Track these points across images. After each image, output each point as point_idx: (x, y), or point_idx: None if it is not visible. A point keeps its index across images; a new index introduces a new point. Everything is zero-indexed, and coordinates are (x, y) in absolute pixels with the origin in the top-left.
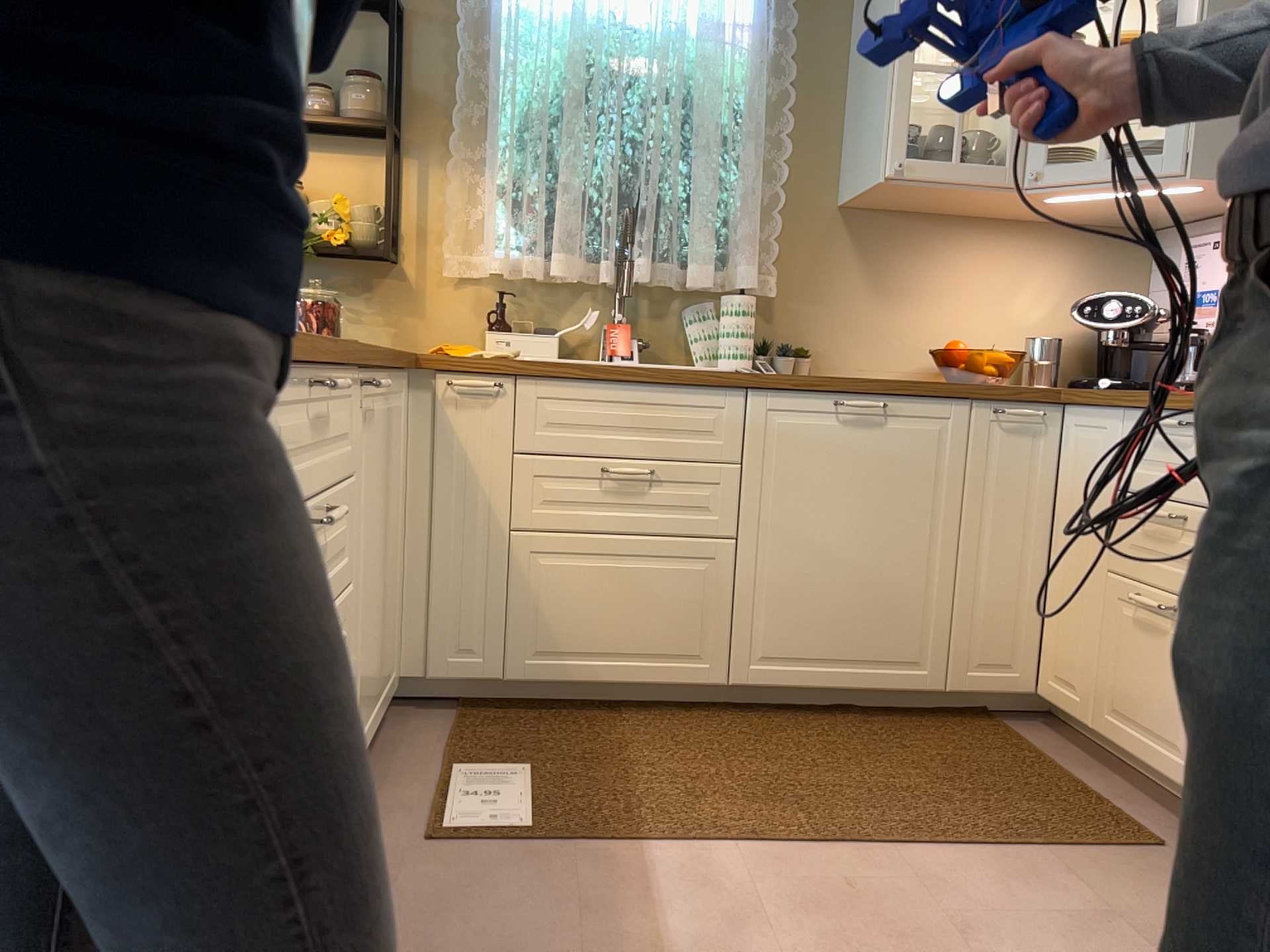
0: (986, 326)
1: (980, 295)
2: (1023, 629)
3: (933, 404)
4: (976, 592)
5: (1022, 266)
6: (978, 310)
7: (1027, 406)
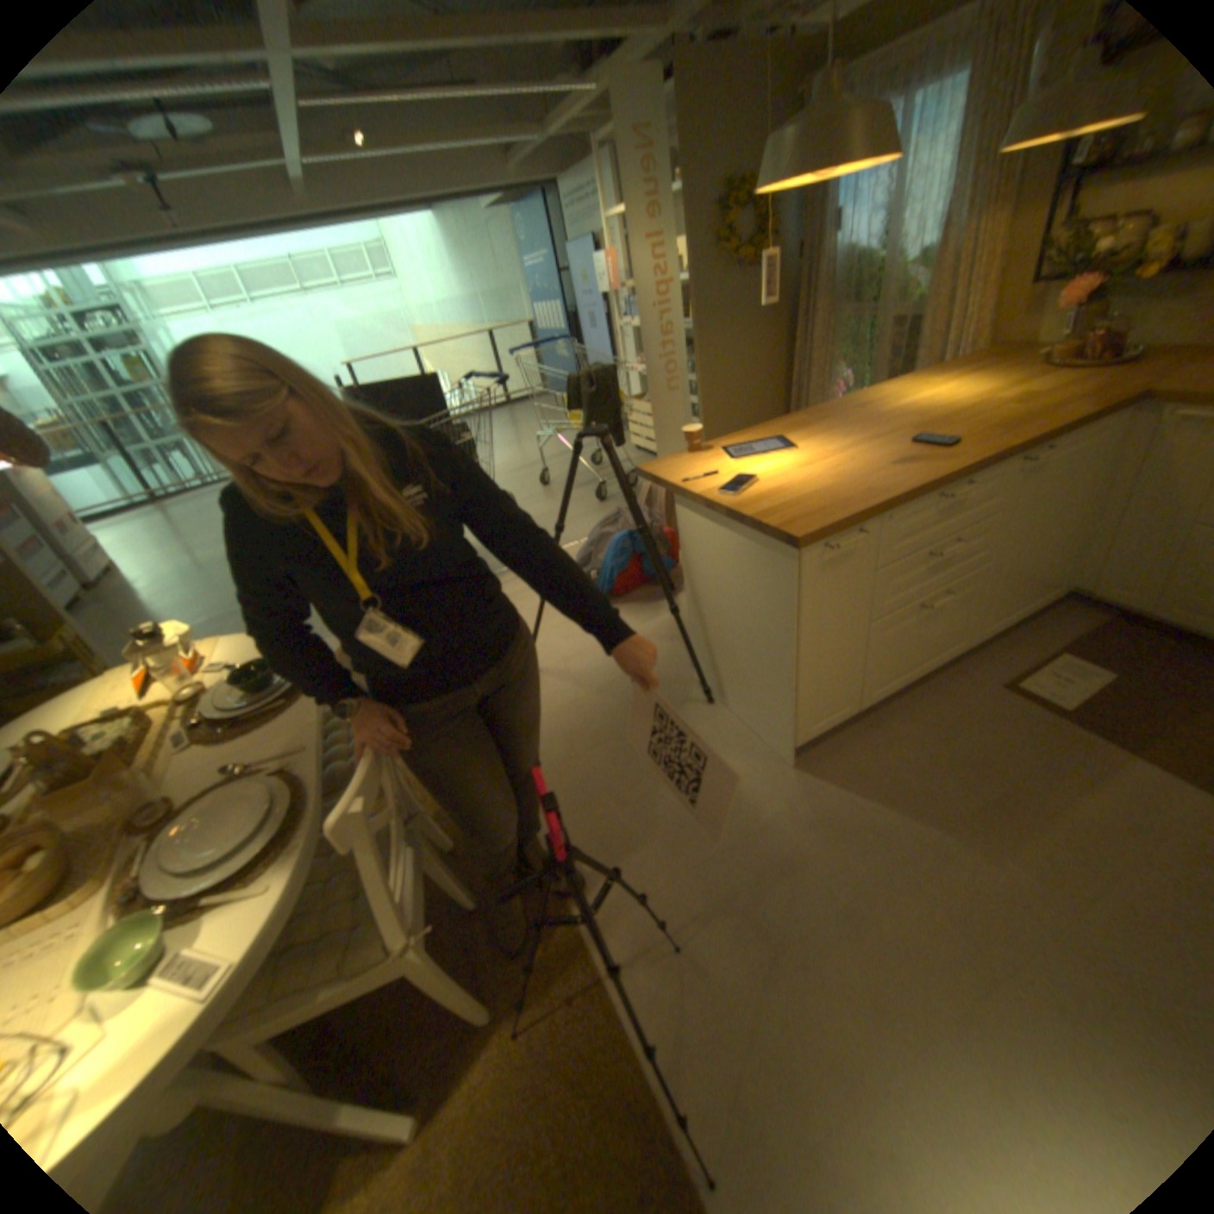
0: None
1: None
2: None
3: None
4: None
5: None
6: None
7: None
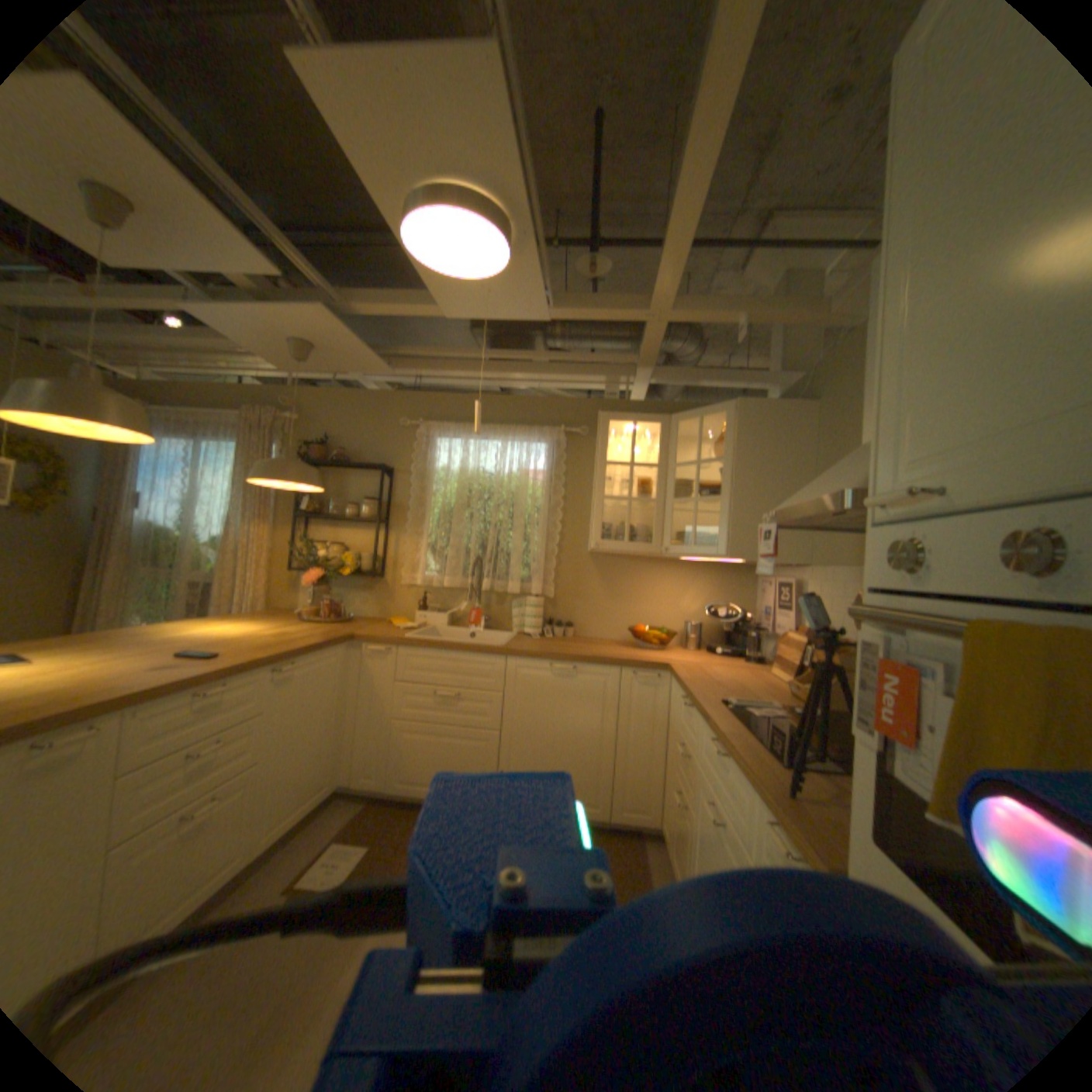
0: (666, 615)
1: (662, 599)
2: (651, 793)
3: (599, 668)
4: (624, 770)
5: (684, 585)
6: (661, 606)
7: (649, 672)
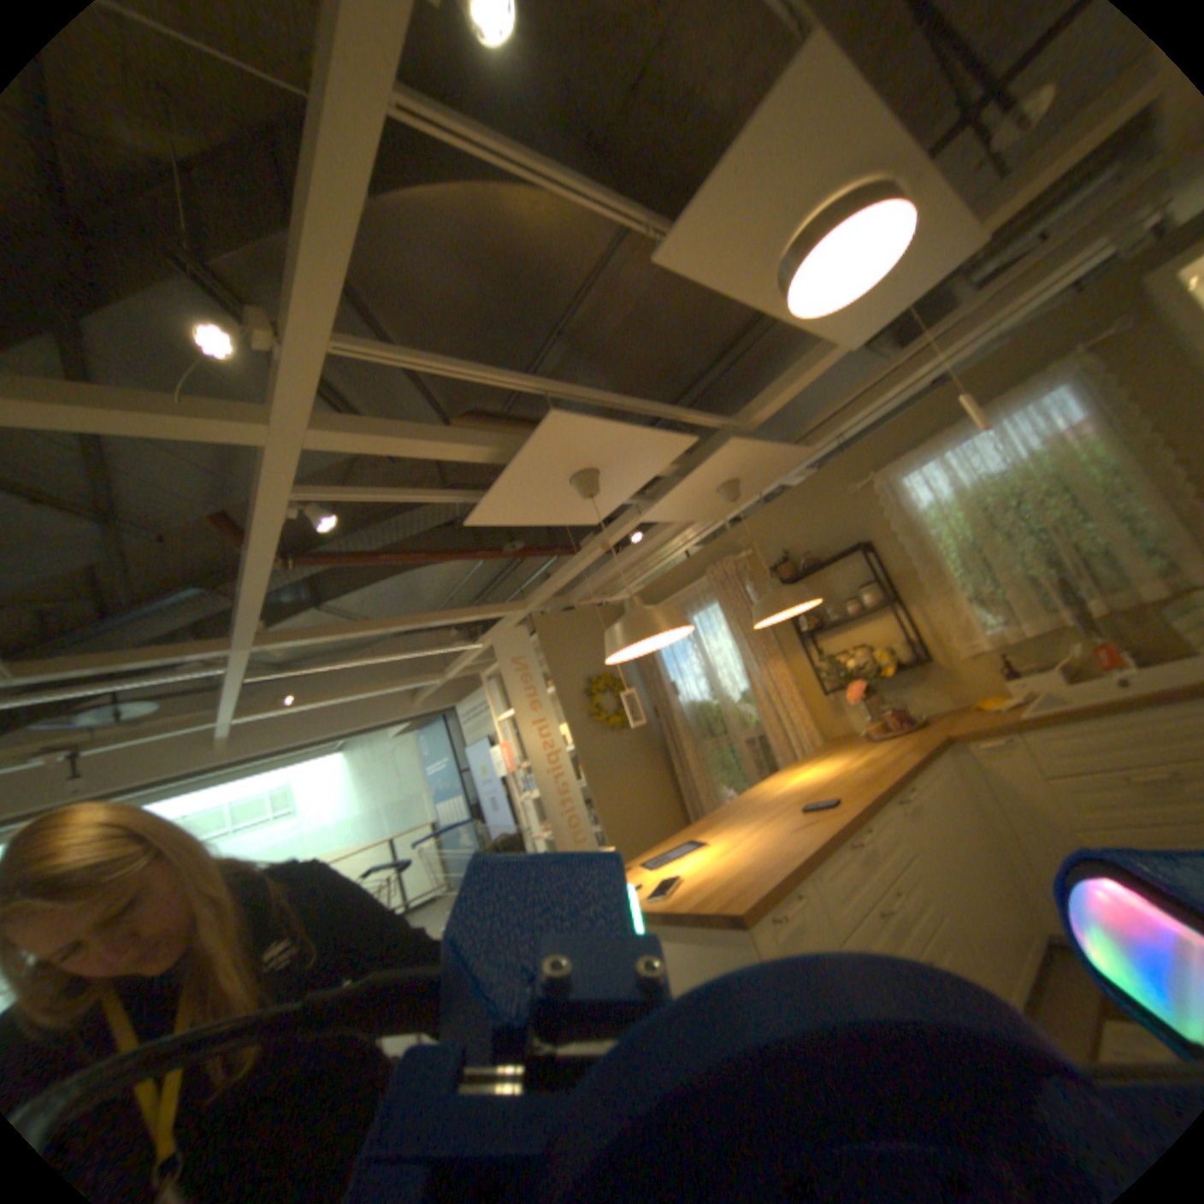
0: None
1: None
2: None
3: None
4: None
5: None
6: None
7: None
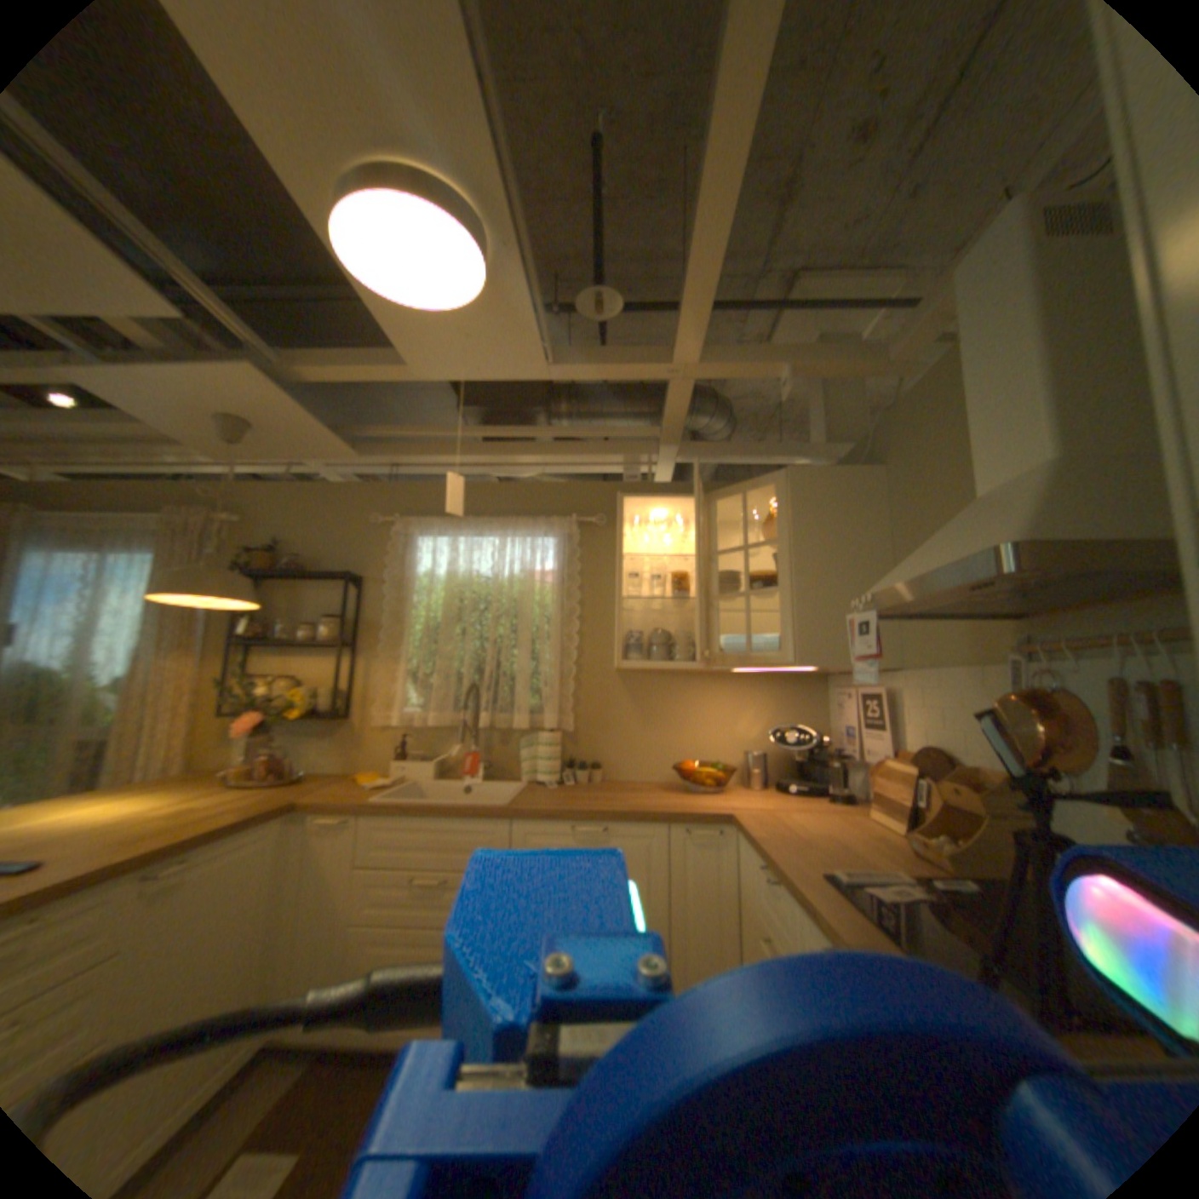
0: (720, 744)
1: (713, 724)
2: None
3: (641, 828)
4: (686, 975)
5: (739, 704)
6: (713, 734)
7: (709, 828)
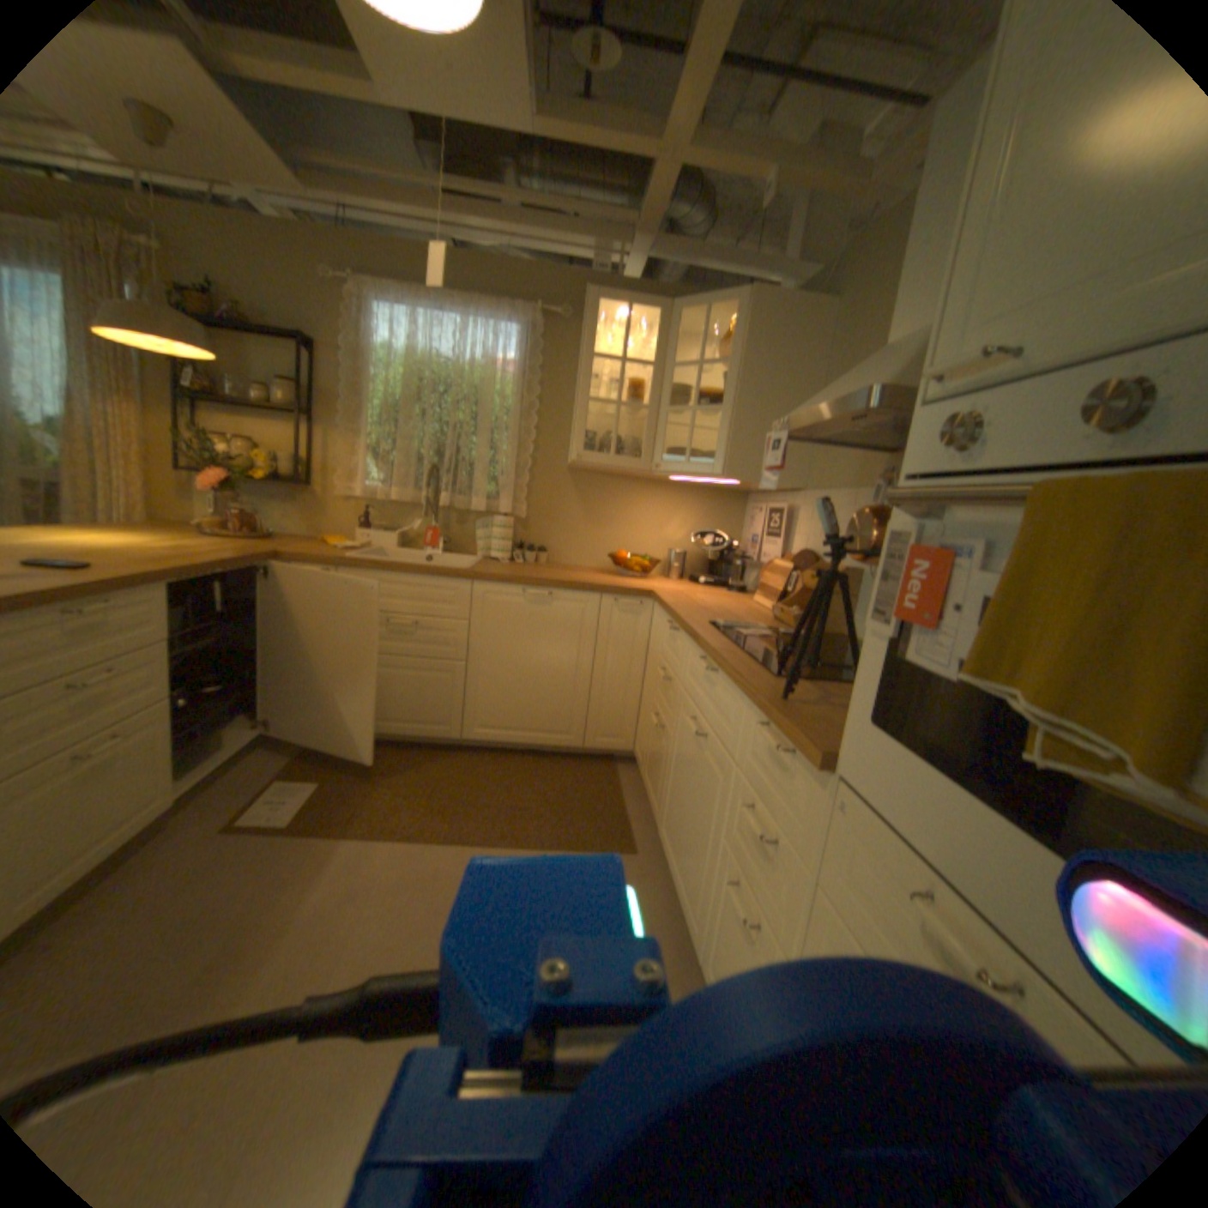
0: (649, 542)
1: (646, 524)
2: (626, 718)
3: (578, 595)
4: (600, 697)
5: (671, 510)
6: (645, 533)
7: (631, 599)
